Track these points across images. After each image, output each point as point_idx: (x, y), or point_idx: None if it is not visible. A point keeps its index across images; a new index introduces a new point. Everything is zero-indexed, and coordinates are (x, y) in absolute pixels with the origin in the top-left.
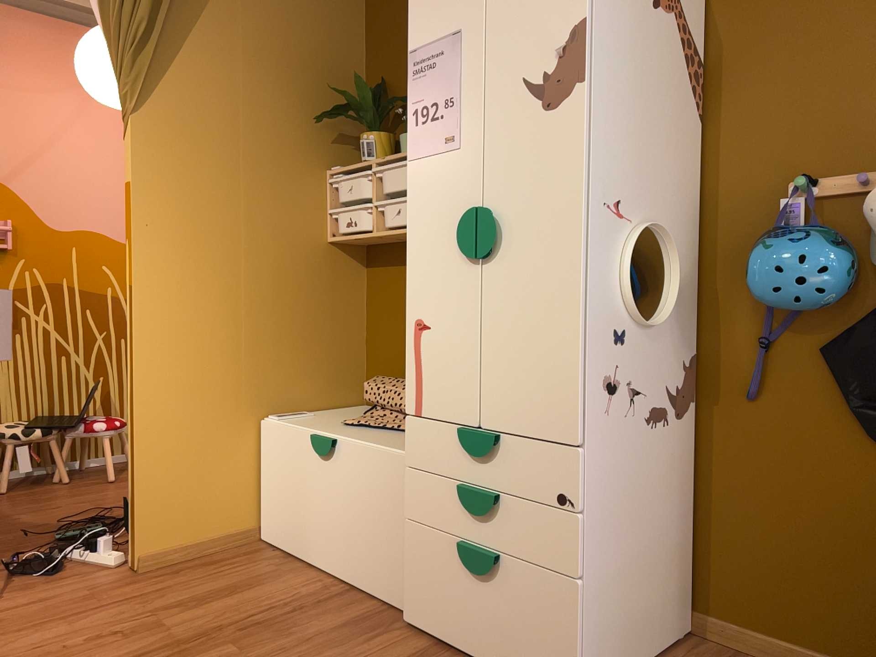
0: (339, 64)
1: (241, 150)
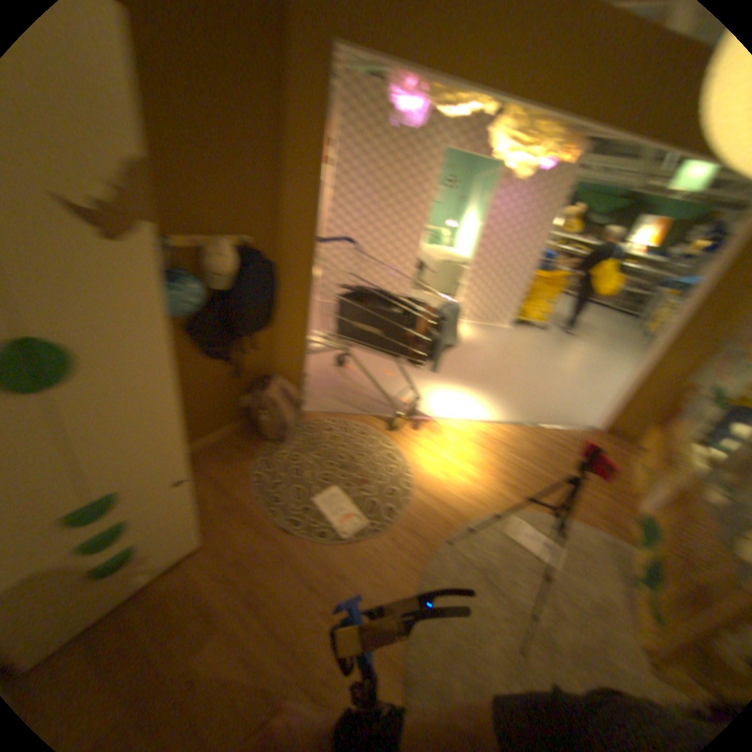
0: None
1: None
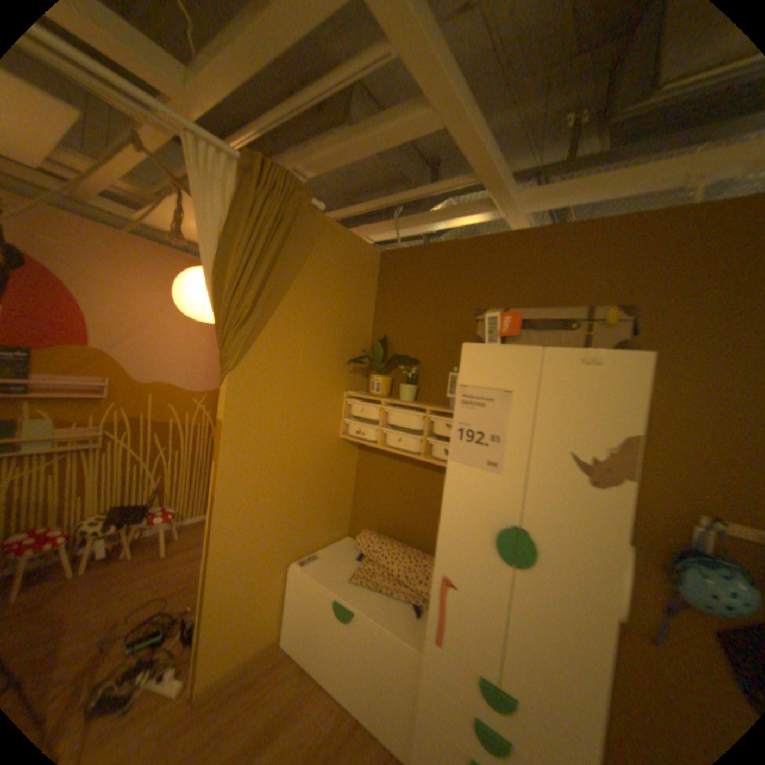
0: (359, 322)
1: (296, 386)
